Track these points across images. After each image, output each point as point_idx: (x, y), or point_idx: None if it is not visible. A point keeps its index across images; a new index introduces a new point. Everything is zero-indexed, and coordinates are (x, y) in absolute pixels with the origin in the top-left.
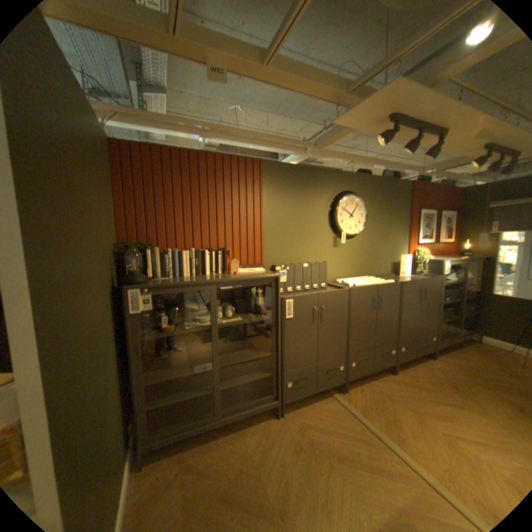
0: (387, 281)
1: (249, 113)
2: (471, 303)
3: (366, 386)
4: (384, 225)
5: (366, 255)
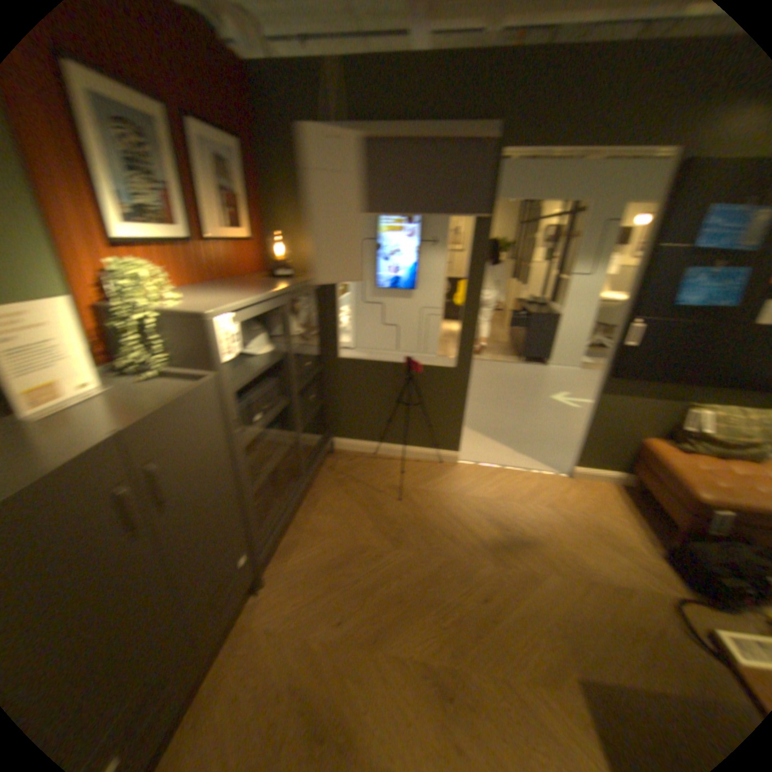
0: None
1: None
2: (308, 386)
3: None
4: None
5: None
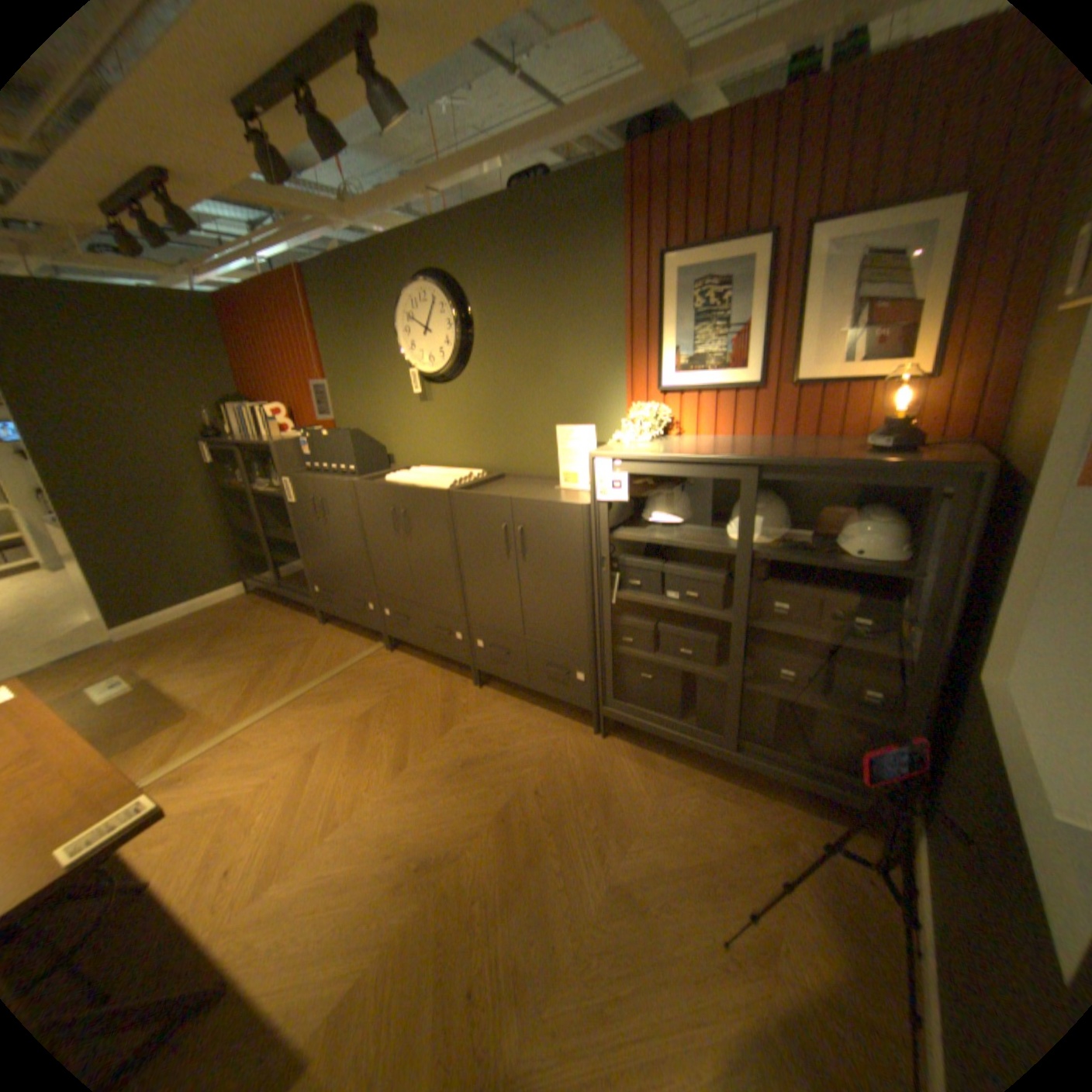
0: (438, 484)
1: (475, 97)
2: (880, 669)
3: (423, 663)
4: (529, 339)
5: (491, 421)
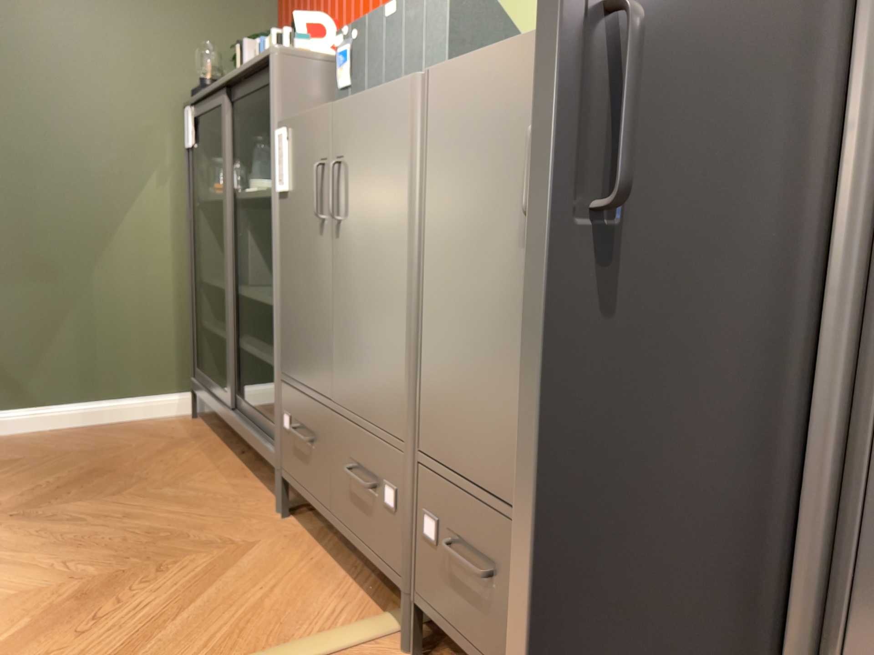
0: None
1: None
2: None
3: None
4: None
5: None
